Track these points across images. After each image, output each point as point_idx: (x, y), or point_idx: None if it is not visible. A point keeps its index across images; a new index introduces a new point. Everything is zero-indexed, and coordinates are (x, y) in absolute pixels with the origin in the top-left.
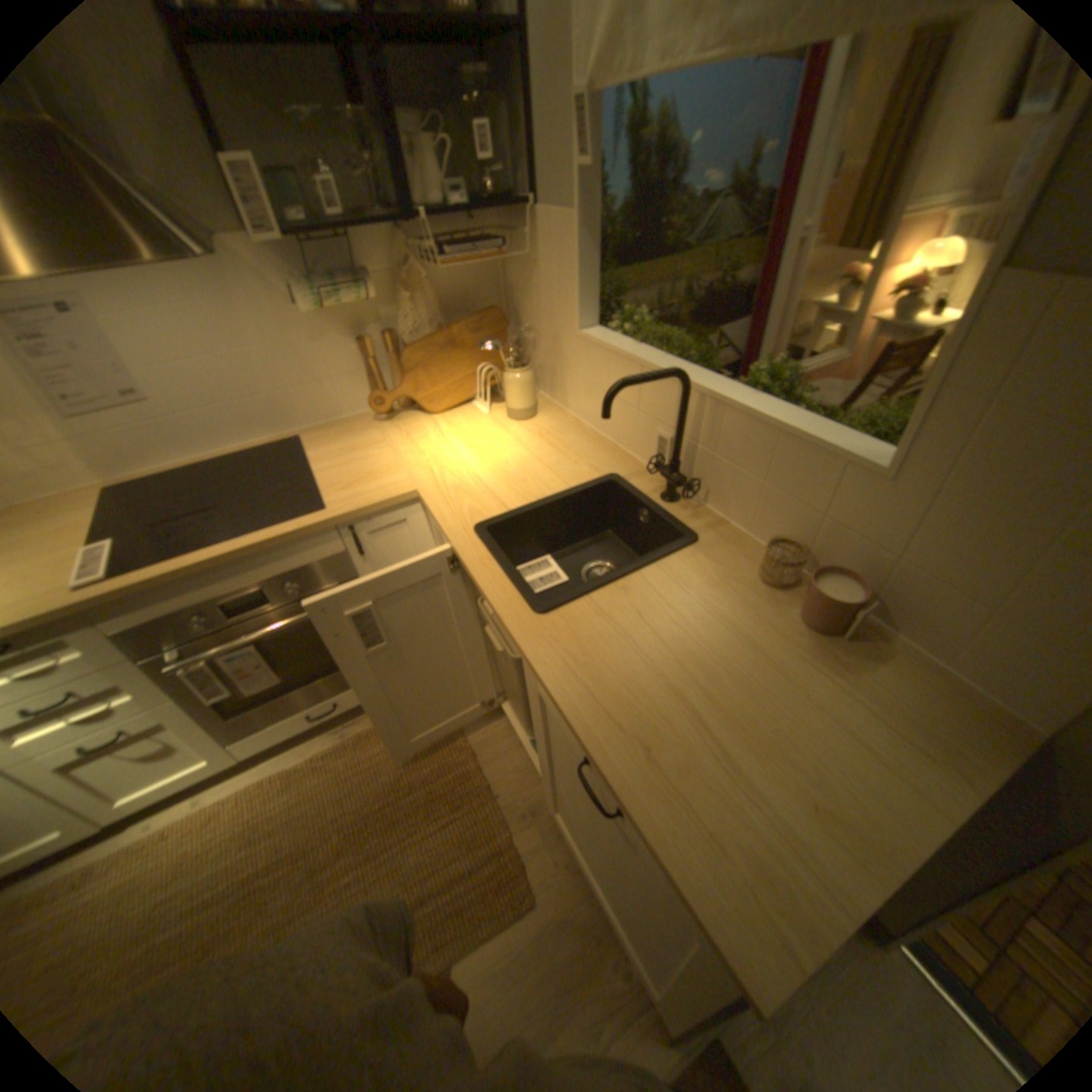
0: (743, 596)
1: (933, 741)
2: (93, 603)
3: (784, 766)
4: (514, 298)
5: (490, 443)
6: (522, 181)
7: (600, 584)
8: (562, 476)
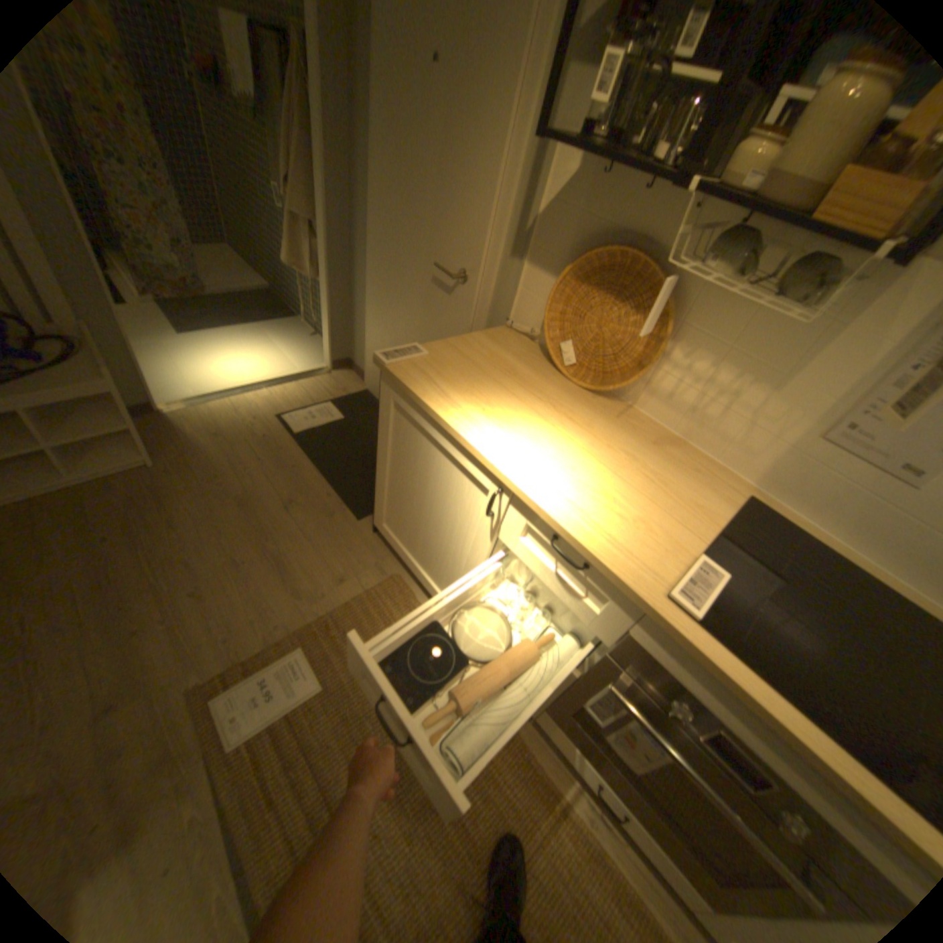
0: None
1: None
2: (672, 631)
3: None
4: None
5: None
6: None
7: None
8: None
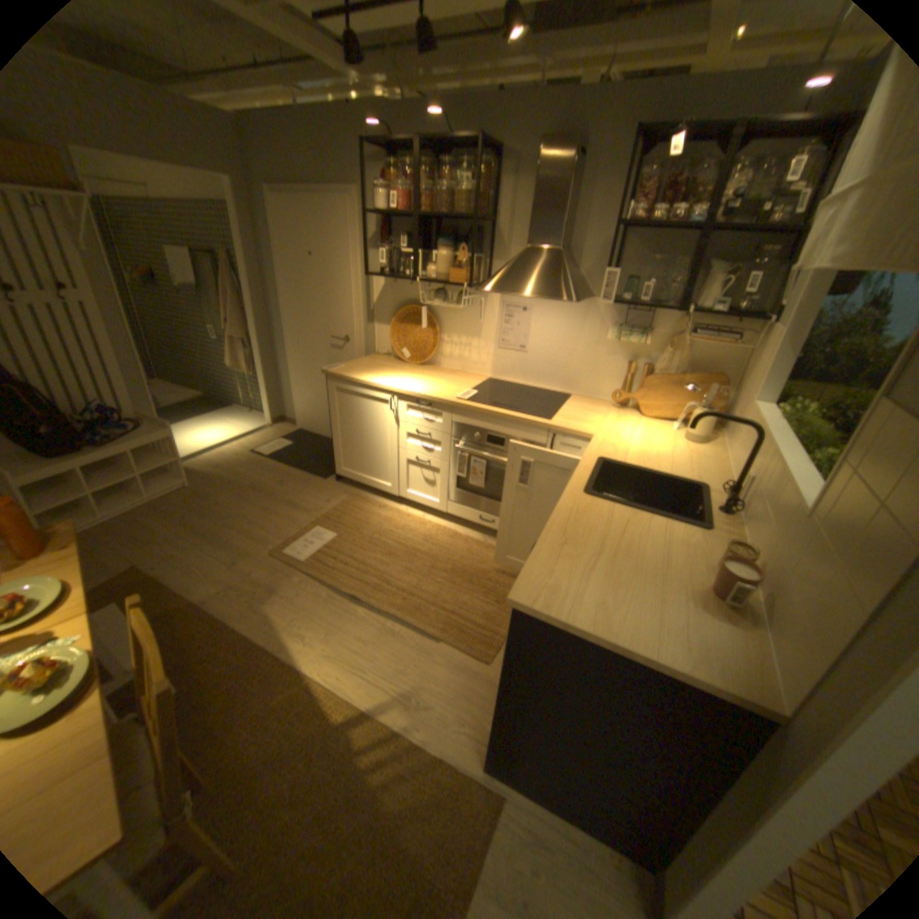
0: (697, 560)
1: (705, 657)
2: (458, 406)
3: (611, 593)
4: (746, 375)
5: (657, 441)
6: (780, 308)
7: (626, 506)
8: (676, 471)
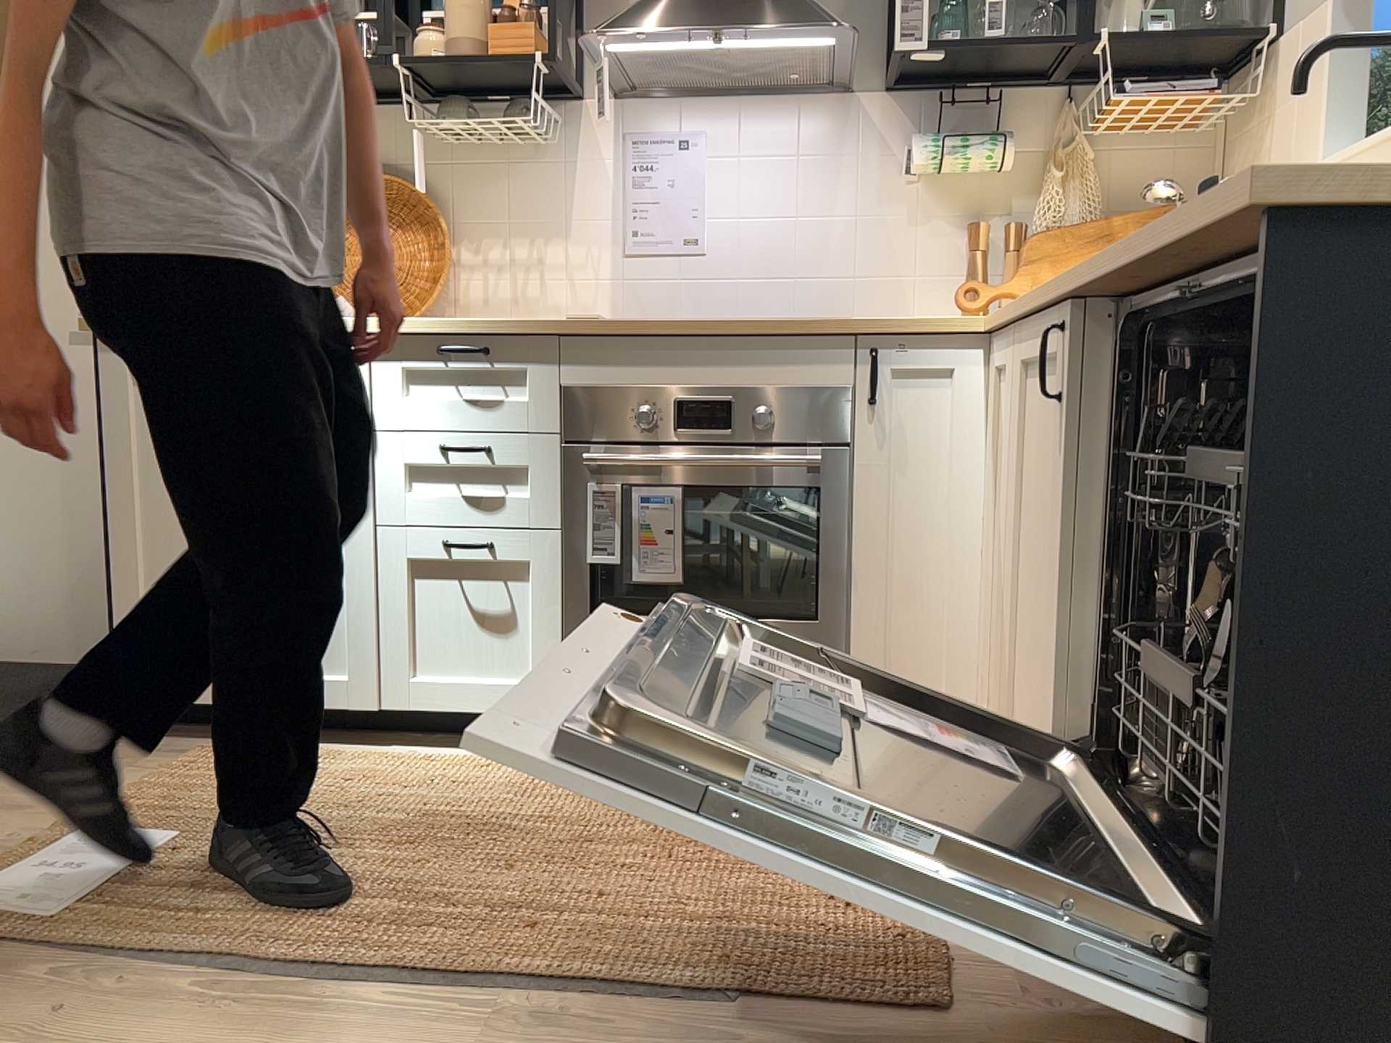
0: None
1: None
2: (582, 328)
3: None
4: None
5: None
6: (1263, 26)
7: None
8: None
